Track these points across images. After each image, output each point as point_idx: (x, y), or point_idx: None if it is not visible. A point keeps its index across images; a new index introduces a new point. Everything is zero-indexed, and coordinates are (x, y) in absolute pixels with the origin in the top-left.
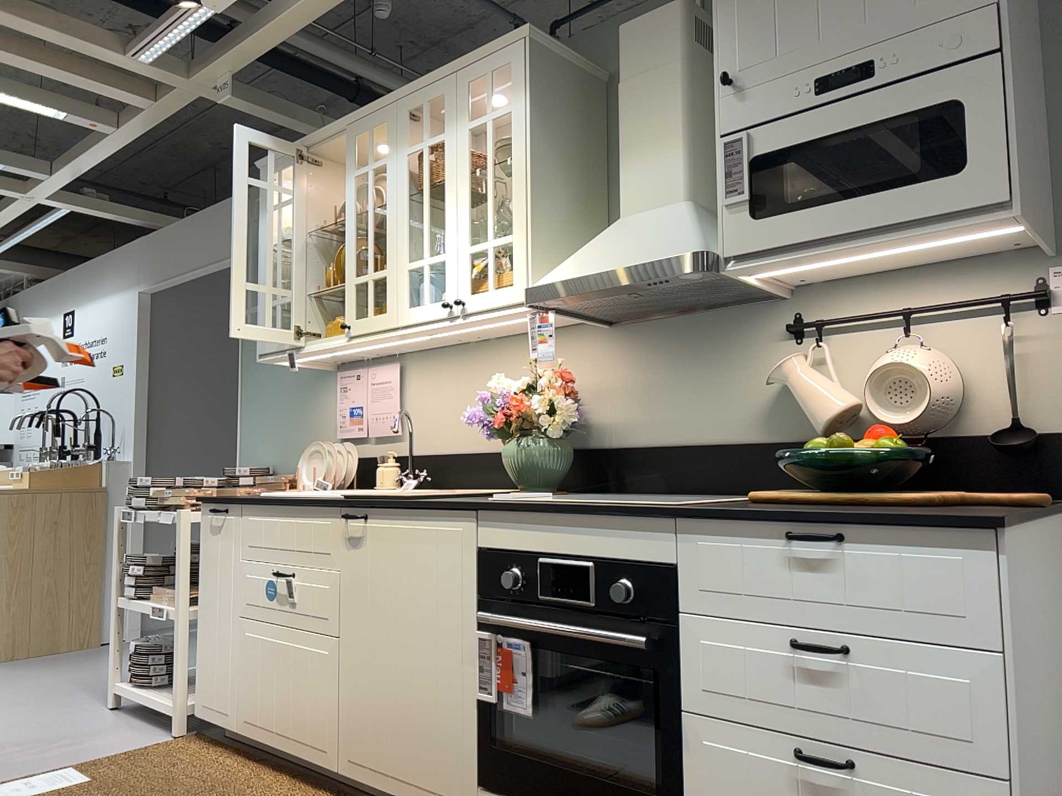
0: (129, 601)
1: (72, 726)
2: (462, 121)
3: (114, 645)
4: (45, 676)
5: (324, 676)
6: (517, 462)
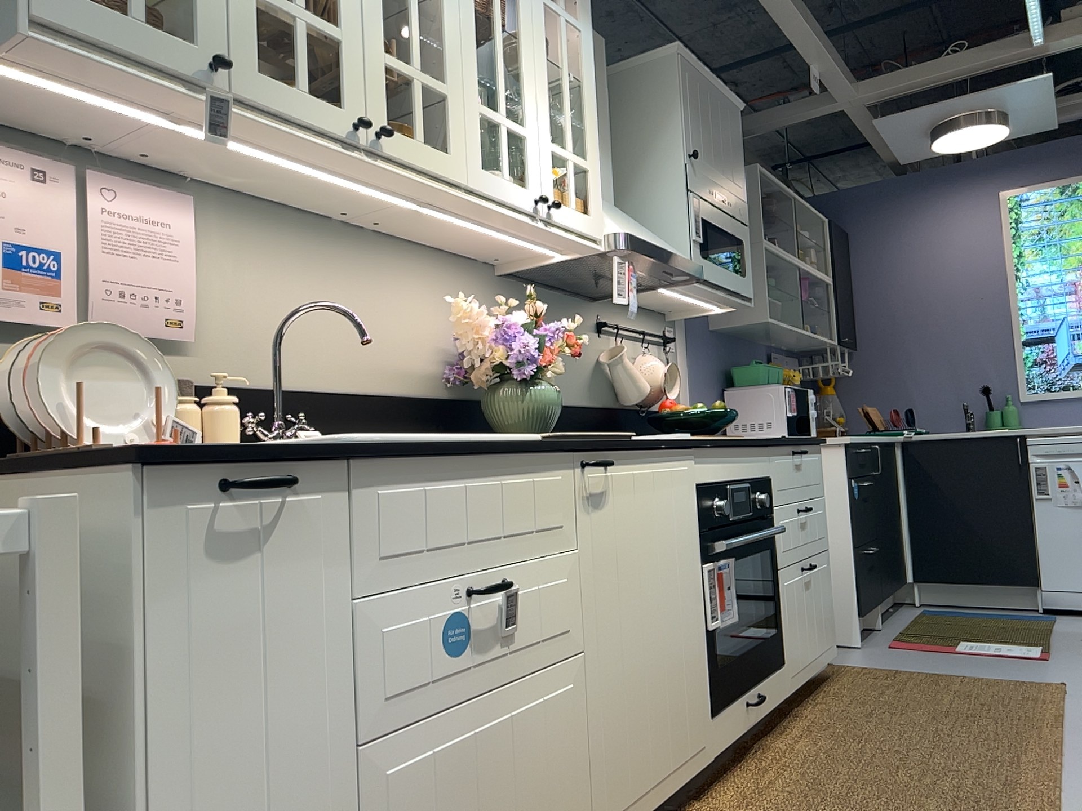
0: None
1: None
2: None
3: None
4: None
5: (568, 726)
6: (542, 407)
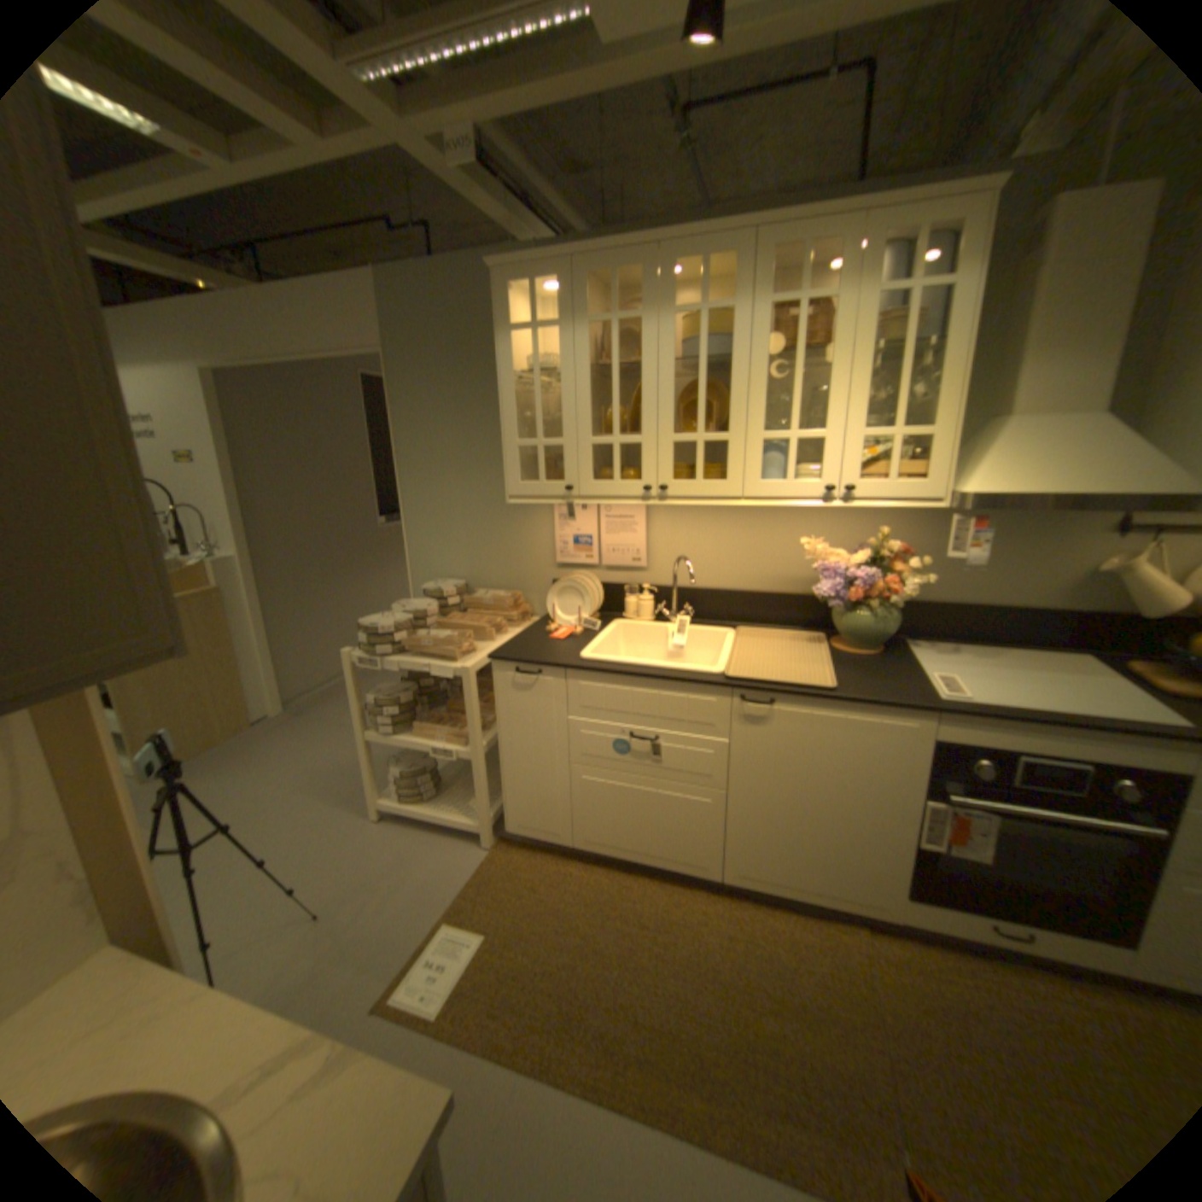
0: (382, 737)
1: (364, 857)
2: (872, 277)
3: (367, 773)
4: (243, 786)
5: (705, 817)
6: (862, 627)
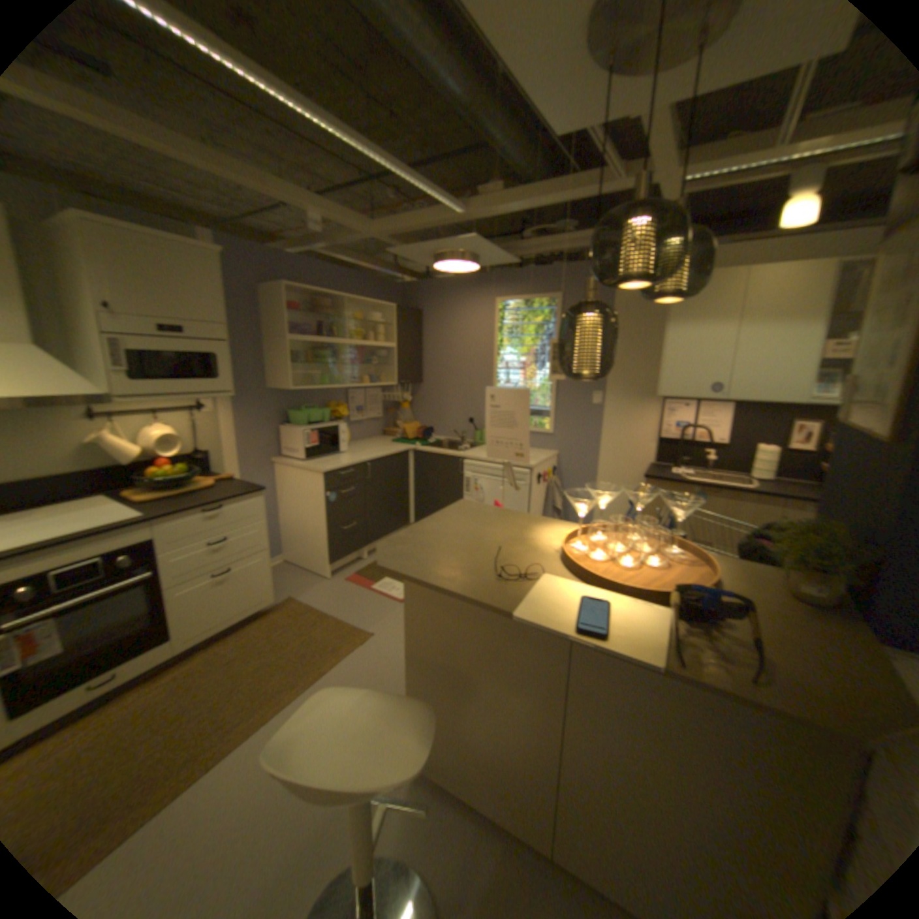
0: None
1: None
2: None
3: None
4: None
5: None
6: None
